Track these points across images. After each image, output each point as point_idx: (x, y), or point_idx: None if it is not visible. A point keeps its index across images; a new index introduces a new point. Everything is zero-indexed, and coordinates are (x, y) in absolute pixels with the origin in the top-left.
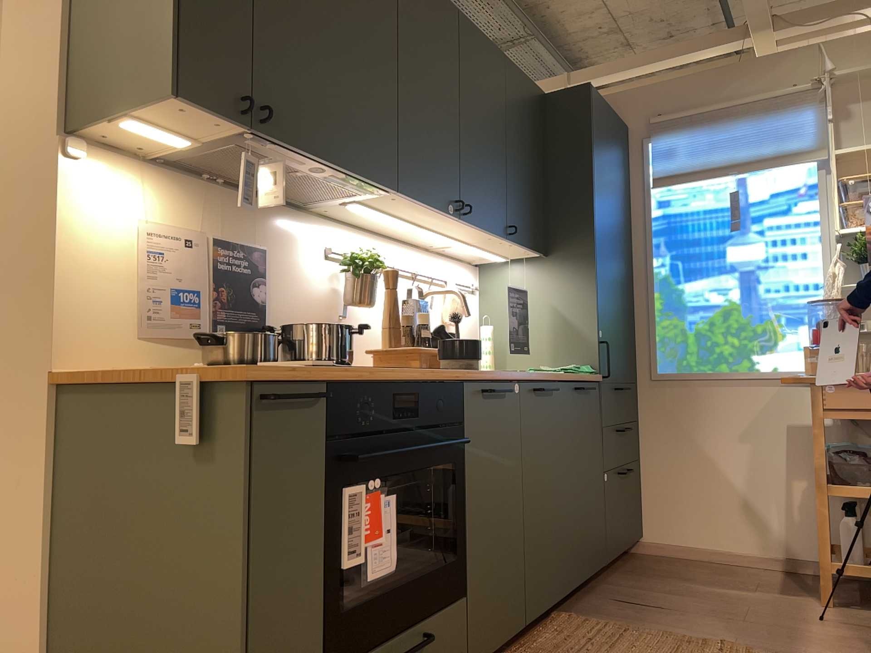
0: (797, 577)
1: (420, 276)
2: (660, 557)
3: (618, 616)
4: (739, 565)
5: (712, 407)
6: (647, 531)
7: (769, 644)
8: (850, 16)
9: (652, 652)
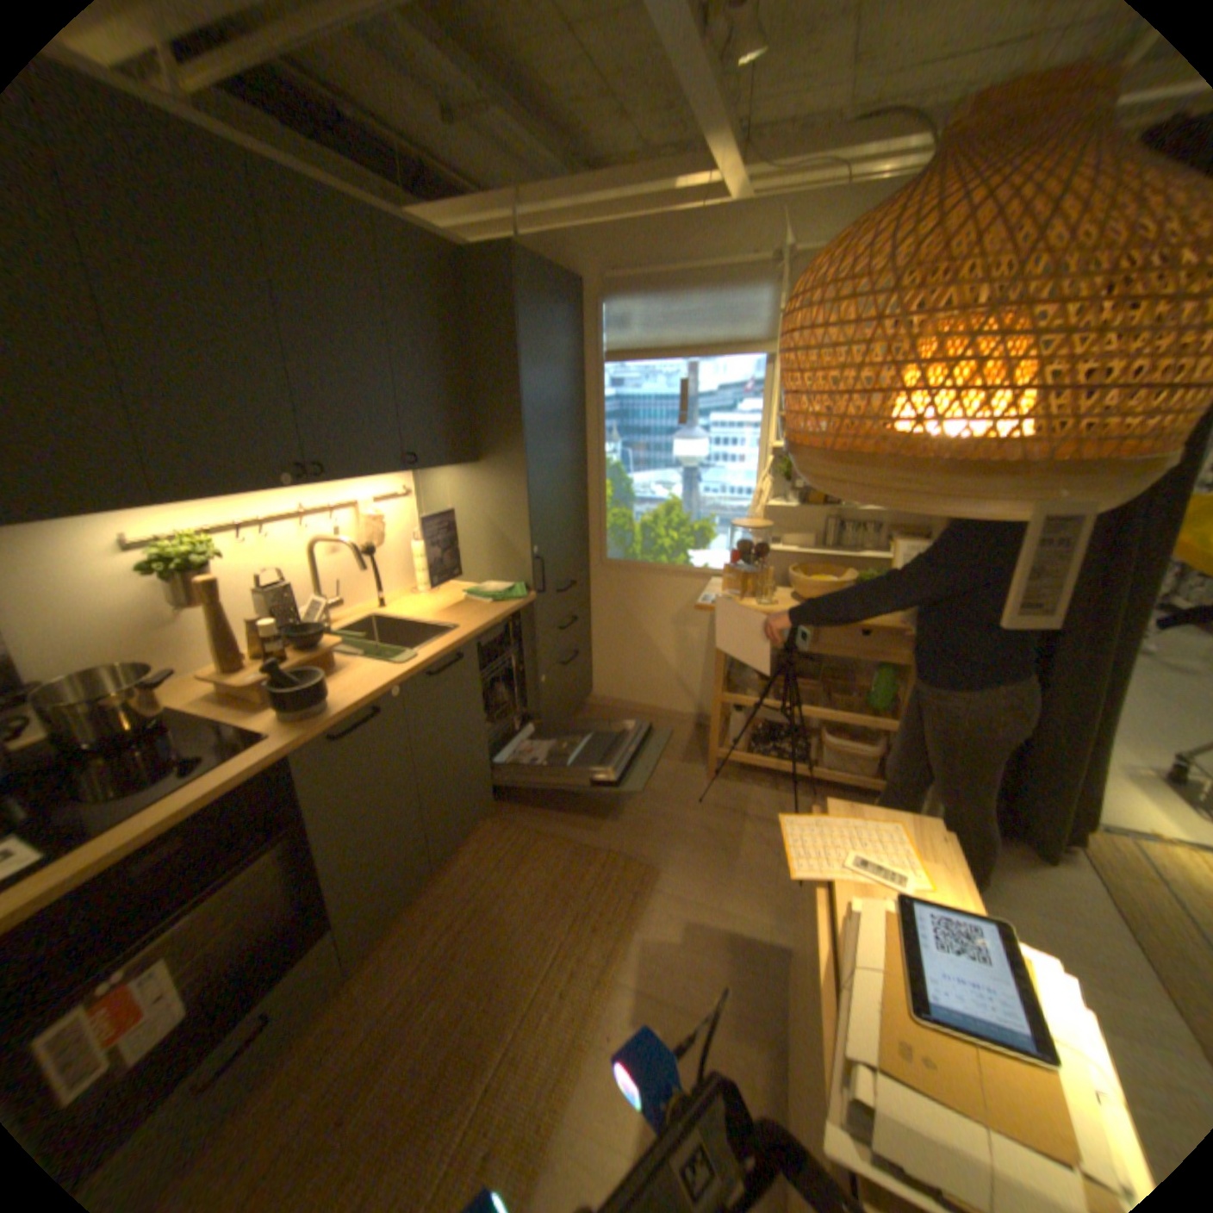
0: (702, 734)
1: (313, 511)
2: (603, 712)
3: (536, 817)
4: (662, 720)
5: (651, 594)
6: (594, 689)
7: (645, 849)
8: (828, 161)
9: (543, 879)
